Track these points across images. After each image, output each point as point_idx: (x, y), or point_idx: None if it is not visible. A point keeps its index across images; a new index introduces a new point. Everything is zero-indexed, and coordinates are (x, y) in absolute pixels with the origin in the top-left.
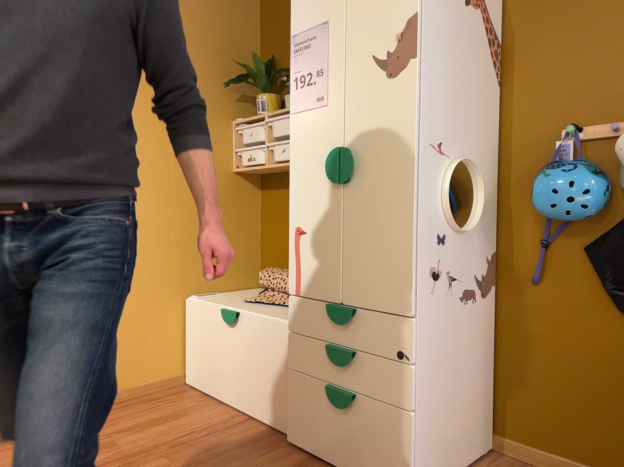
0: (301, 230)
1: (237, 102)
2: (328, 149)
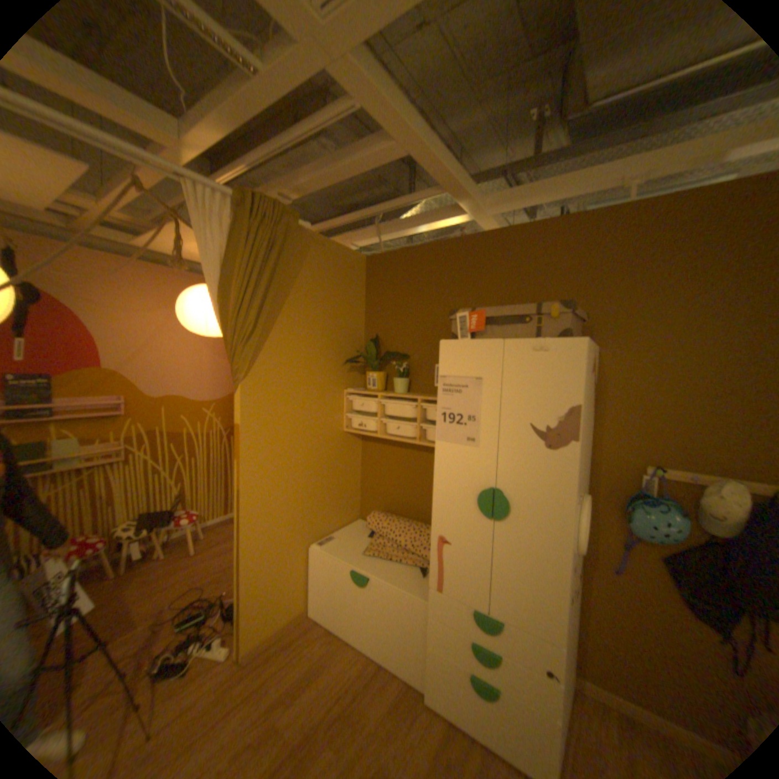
0: (446, 540)
1: (347, 373)
2: (478, 484)
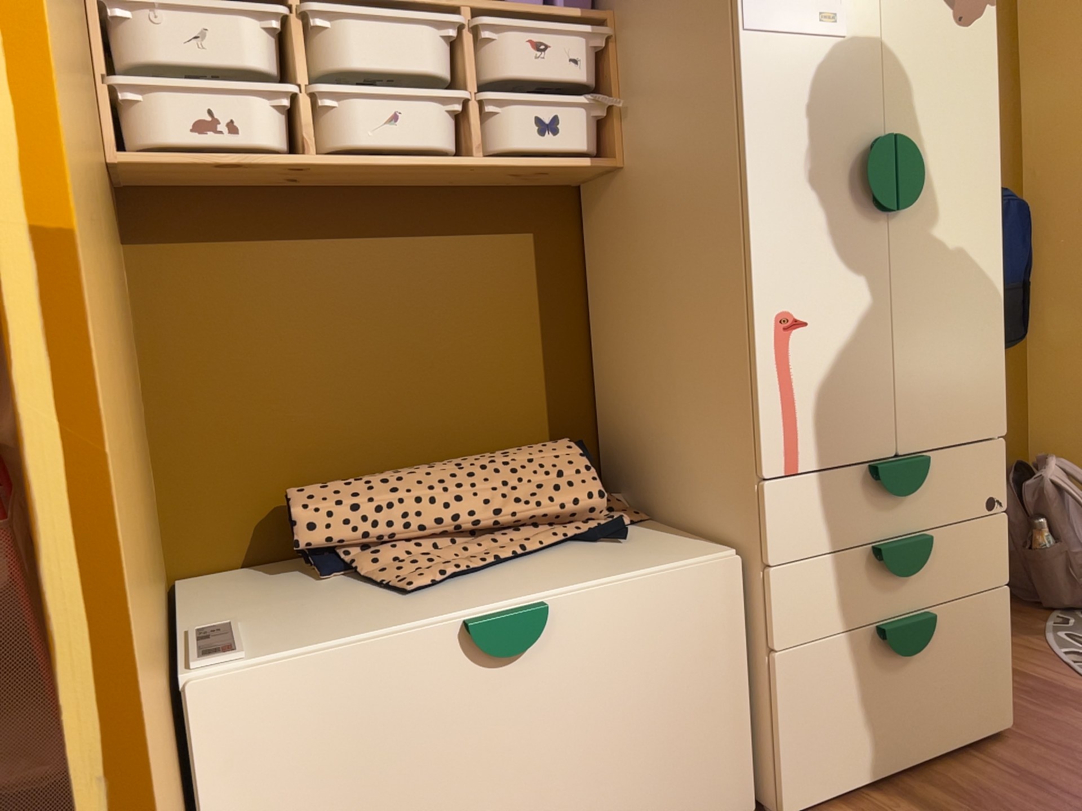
0: (796, 319)
1: None
2: (855, 137)
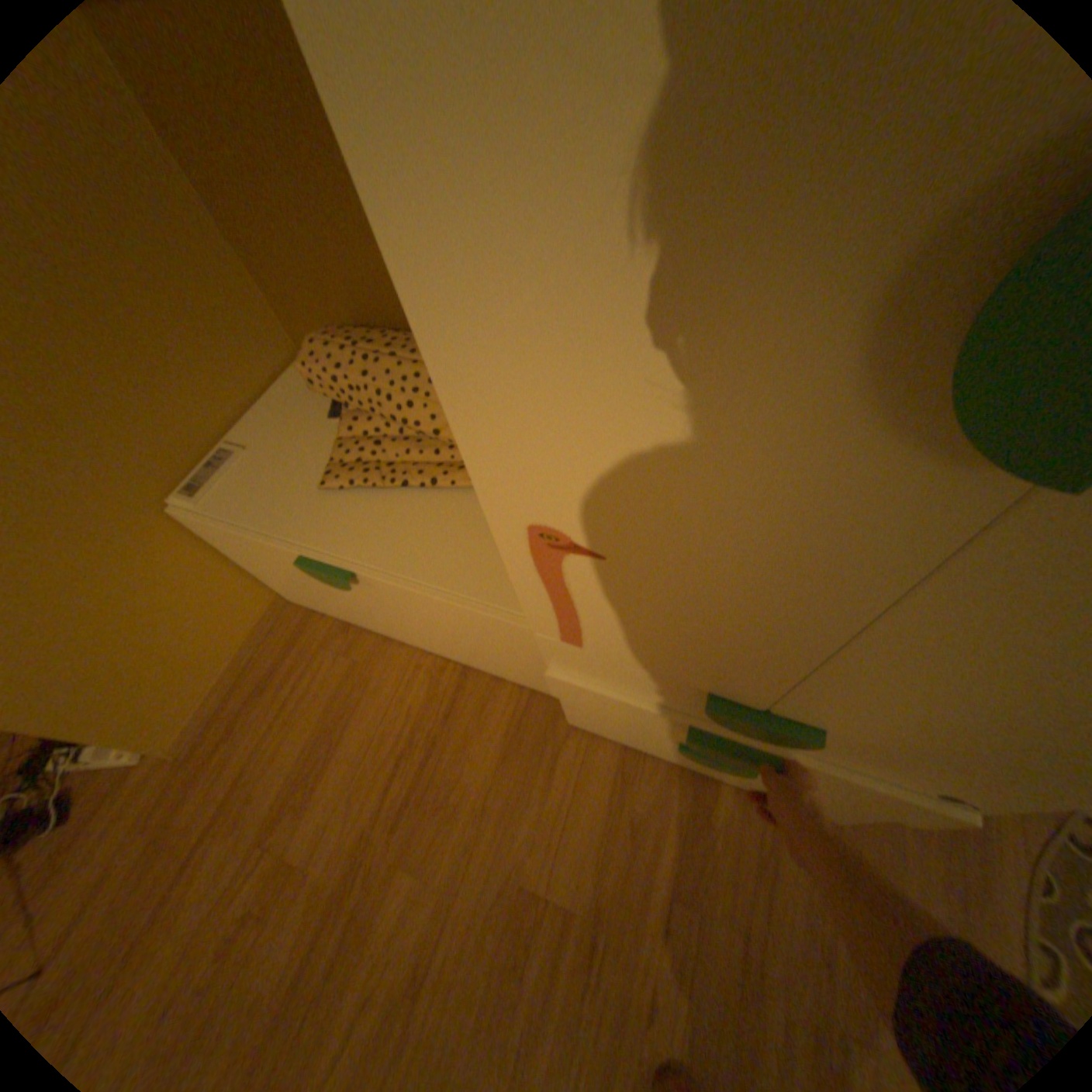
0: (575, 540)
1: None
2: None
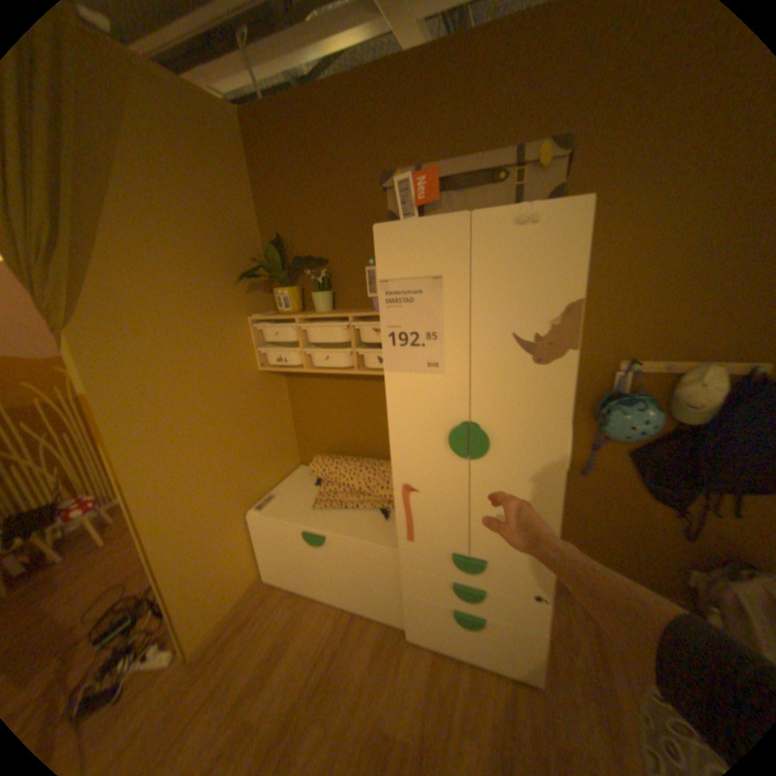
0: (412, 487)
1: (247, 293)
2: (447, 419)
